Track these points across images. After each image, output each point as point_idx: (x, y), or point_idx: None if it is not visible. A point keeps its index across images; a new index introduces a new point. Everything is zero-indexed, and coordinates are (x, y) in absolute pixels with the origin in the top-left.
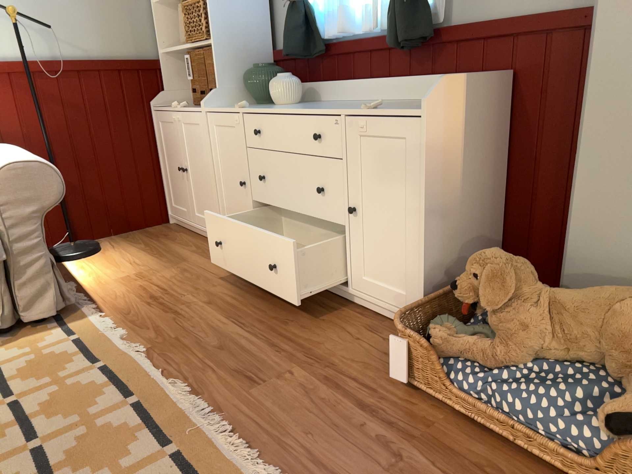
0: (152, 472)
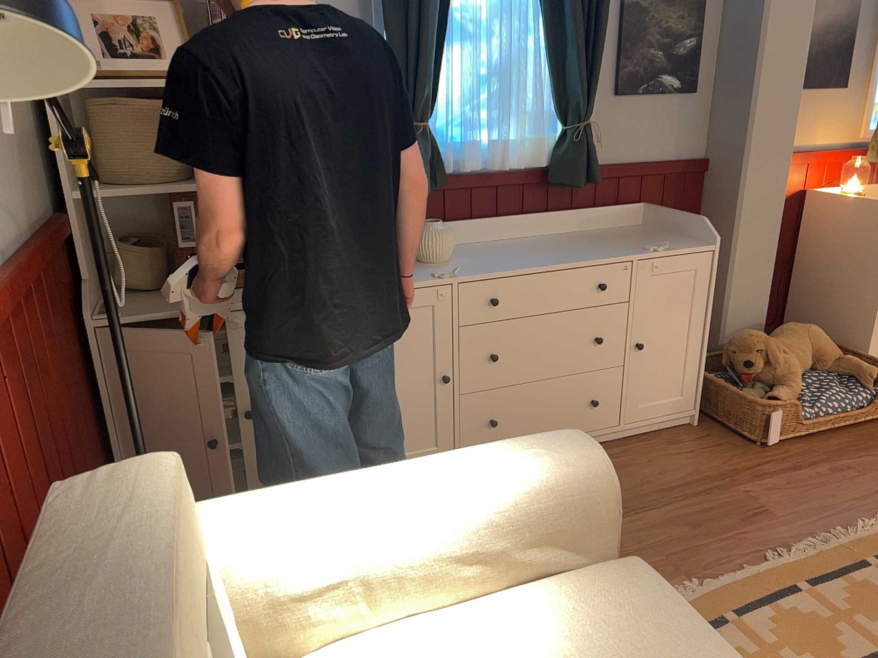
0: None
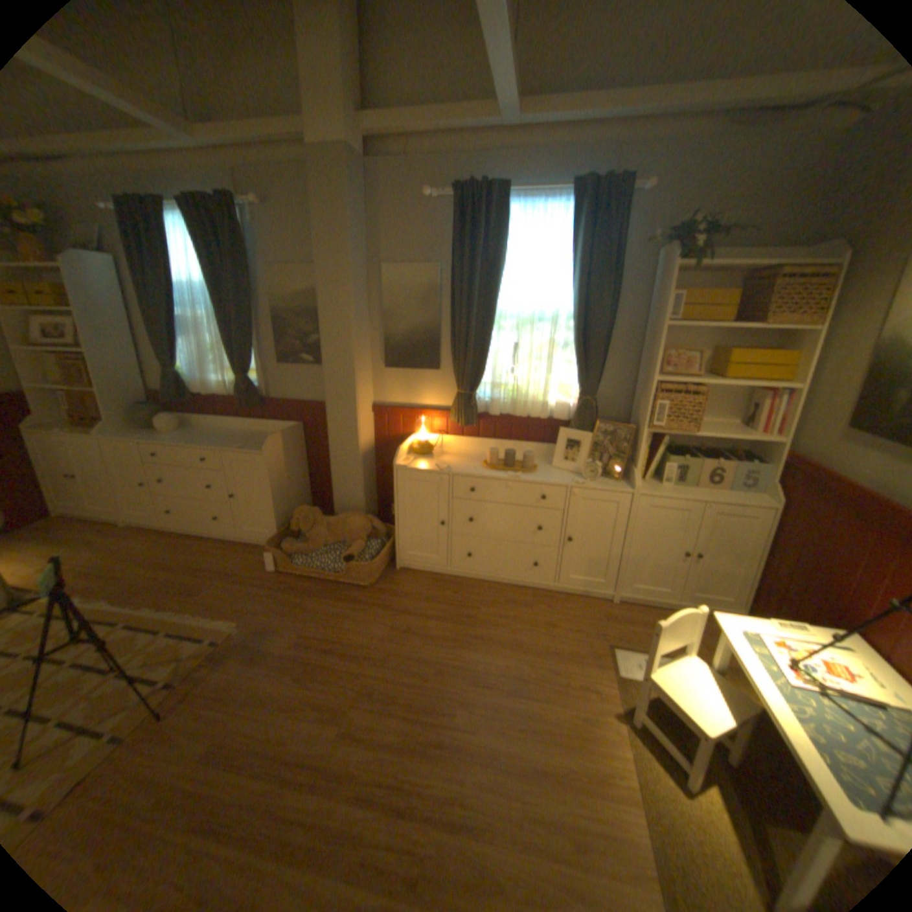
0: (157, 646)
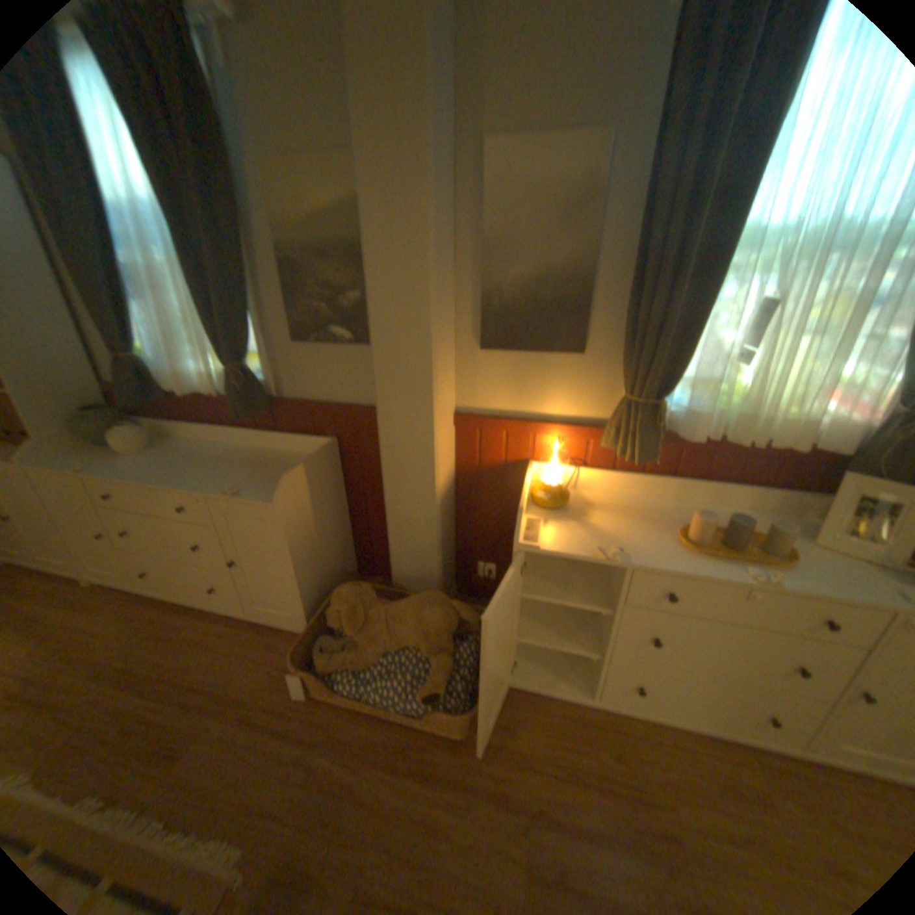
0: None
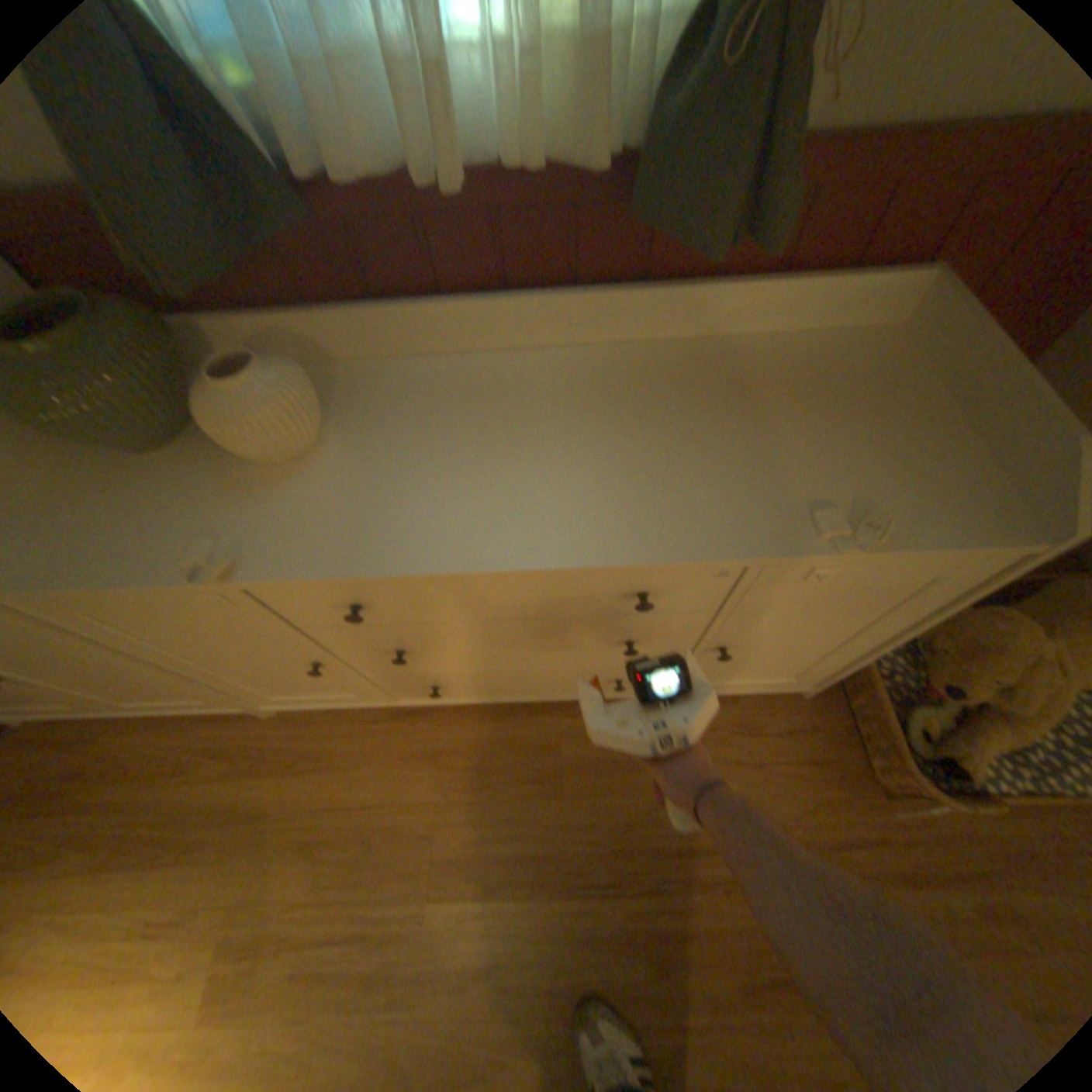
0: None
